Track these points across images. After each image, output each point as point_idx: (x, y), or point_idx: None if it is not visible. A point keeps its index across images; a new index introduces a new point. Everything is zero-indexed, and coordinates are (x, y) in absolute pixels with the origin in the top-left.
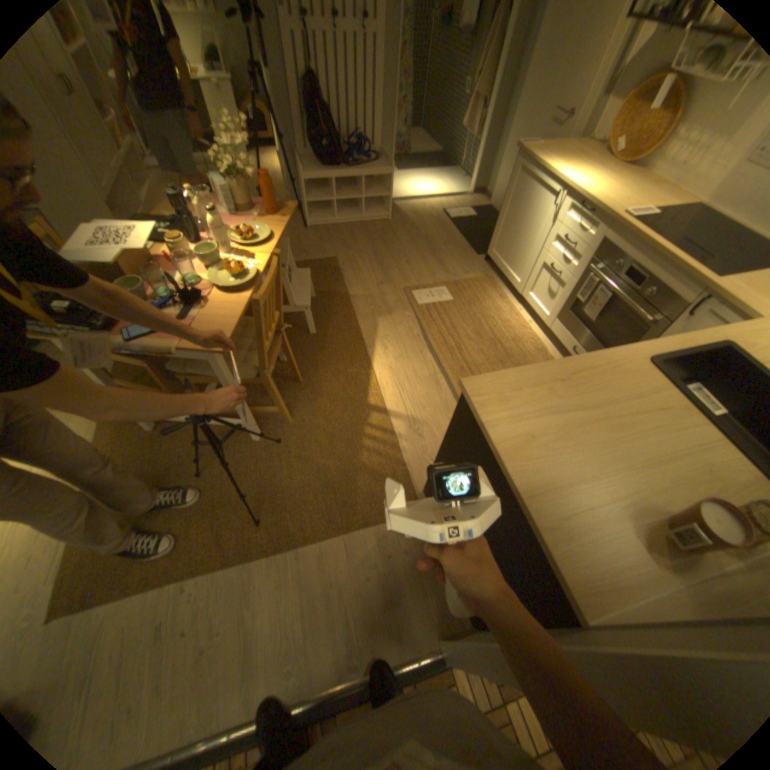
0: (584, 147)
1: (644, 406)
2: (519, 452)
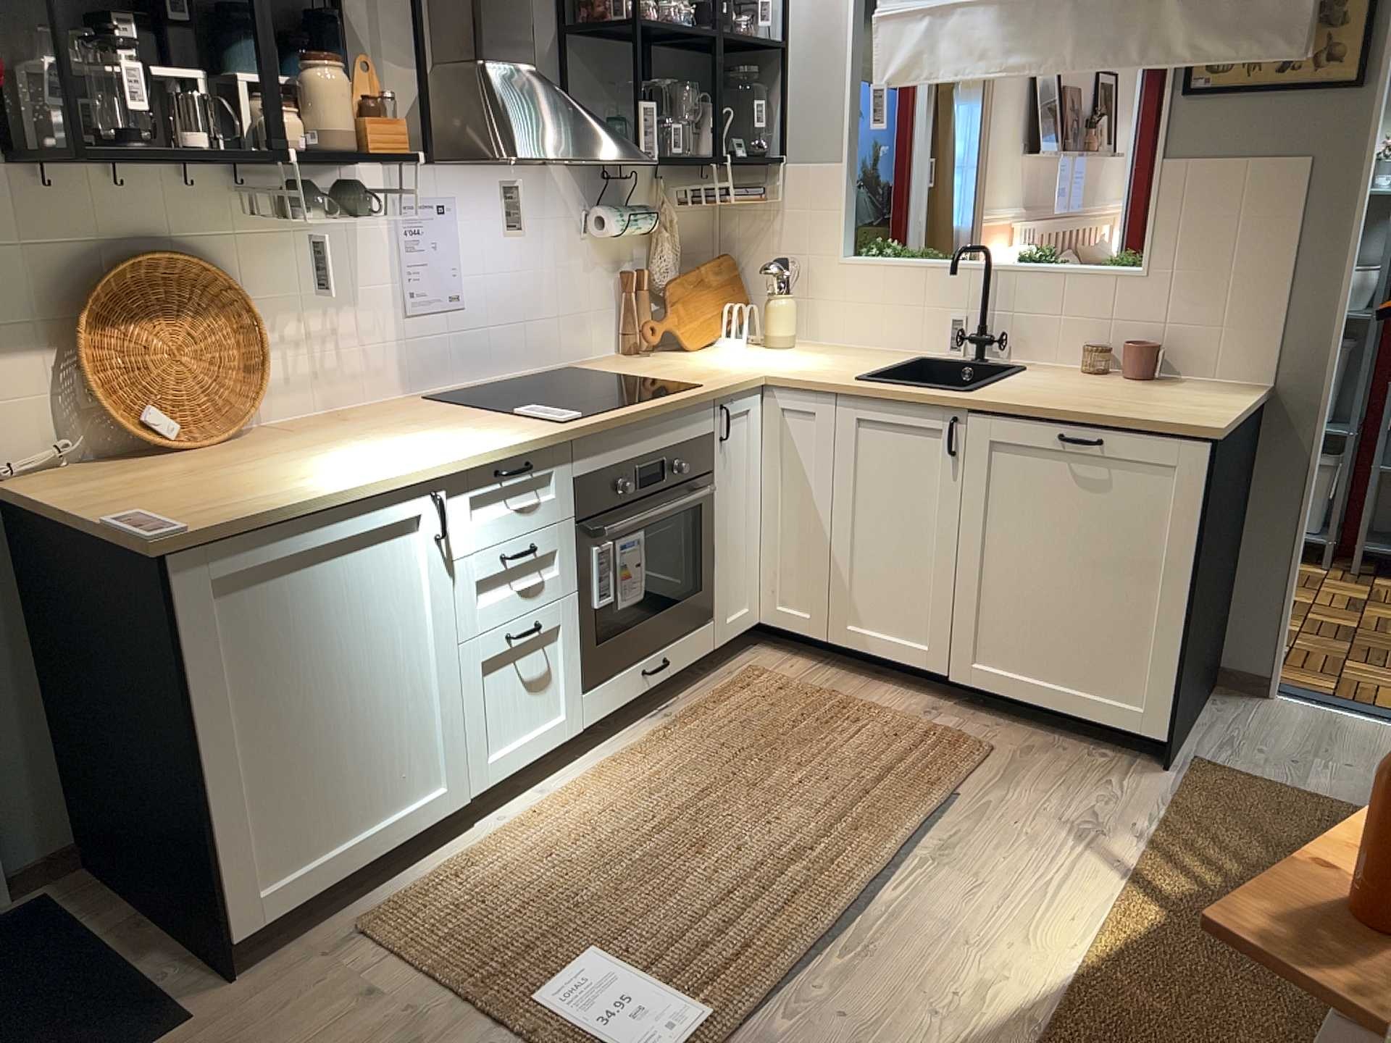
0: (108, 480)
1: (1039, 390)
2: (1218, 406)
